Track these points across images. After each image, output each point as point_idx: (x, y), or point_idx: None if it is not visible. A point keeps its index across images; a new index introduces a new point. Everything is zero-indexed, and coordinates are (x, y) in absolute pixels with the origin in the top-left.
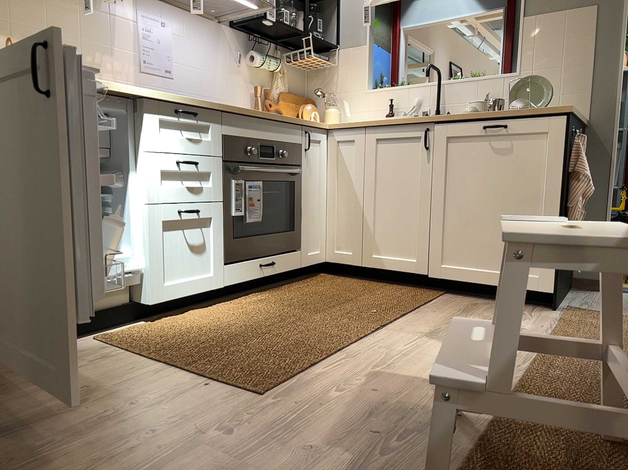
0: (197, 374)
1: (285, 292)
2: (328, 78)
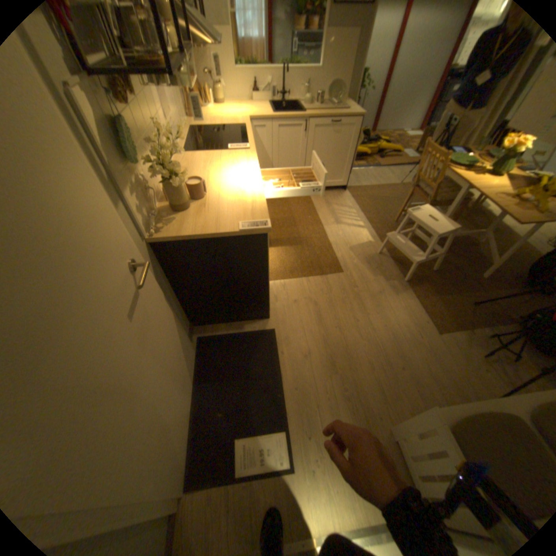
0: (321, 275)
1: None
2: (201, 51)
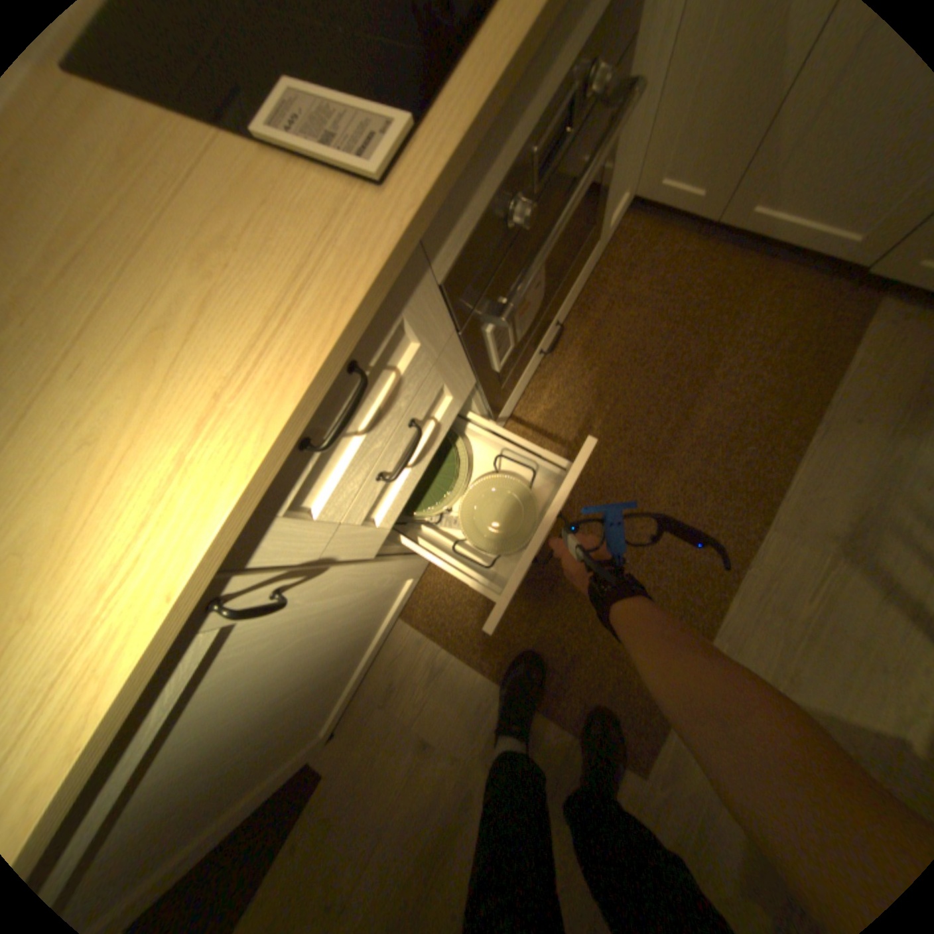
0: (560, 733)
1: (580, 357)
2: None
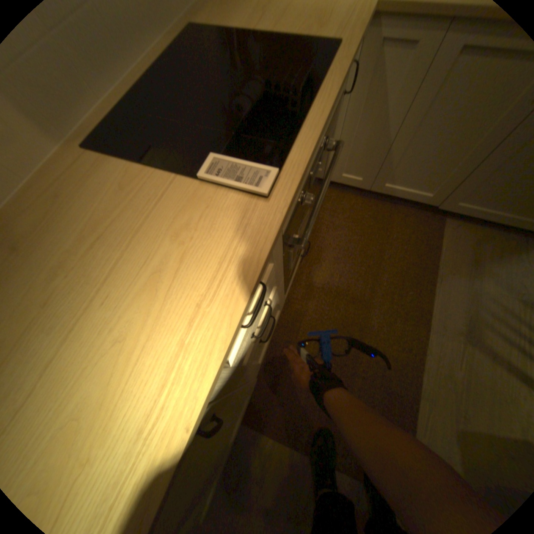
0: (351, 481)
1: (318, 256)
2: None
